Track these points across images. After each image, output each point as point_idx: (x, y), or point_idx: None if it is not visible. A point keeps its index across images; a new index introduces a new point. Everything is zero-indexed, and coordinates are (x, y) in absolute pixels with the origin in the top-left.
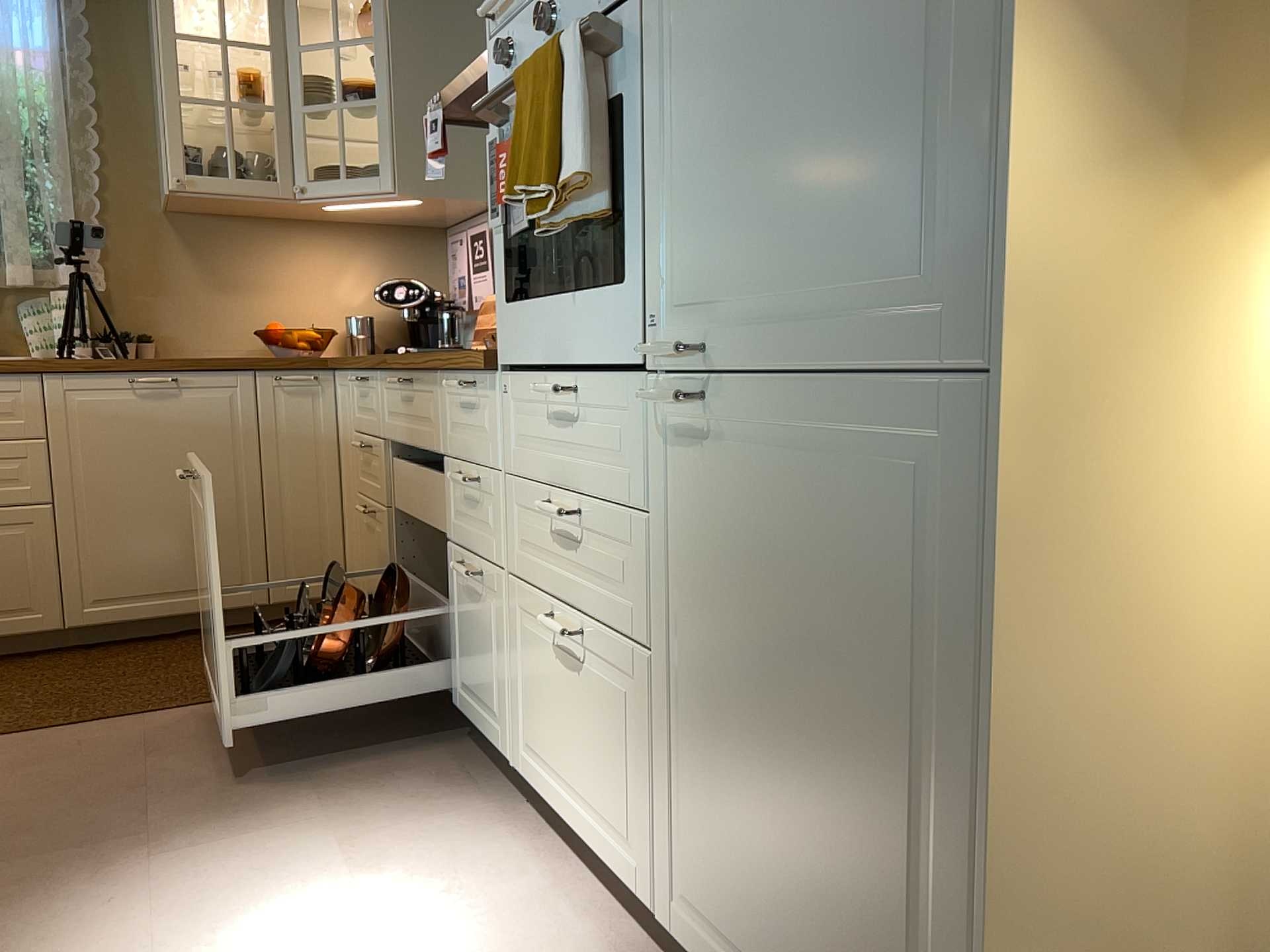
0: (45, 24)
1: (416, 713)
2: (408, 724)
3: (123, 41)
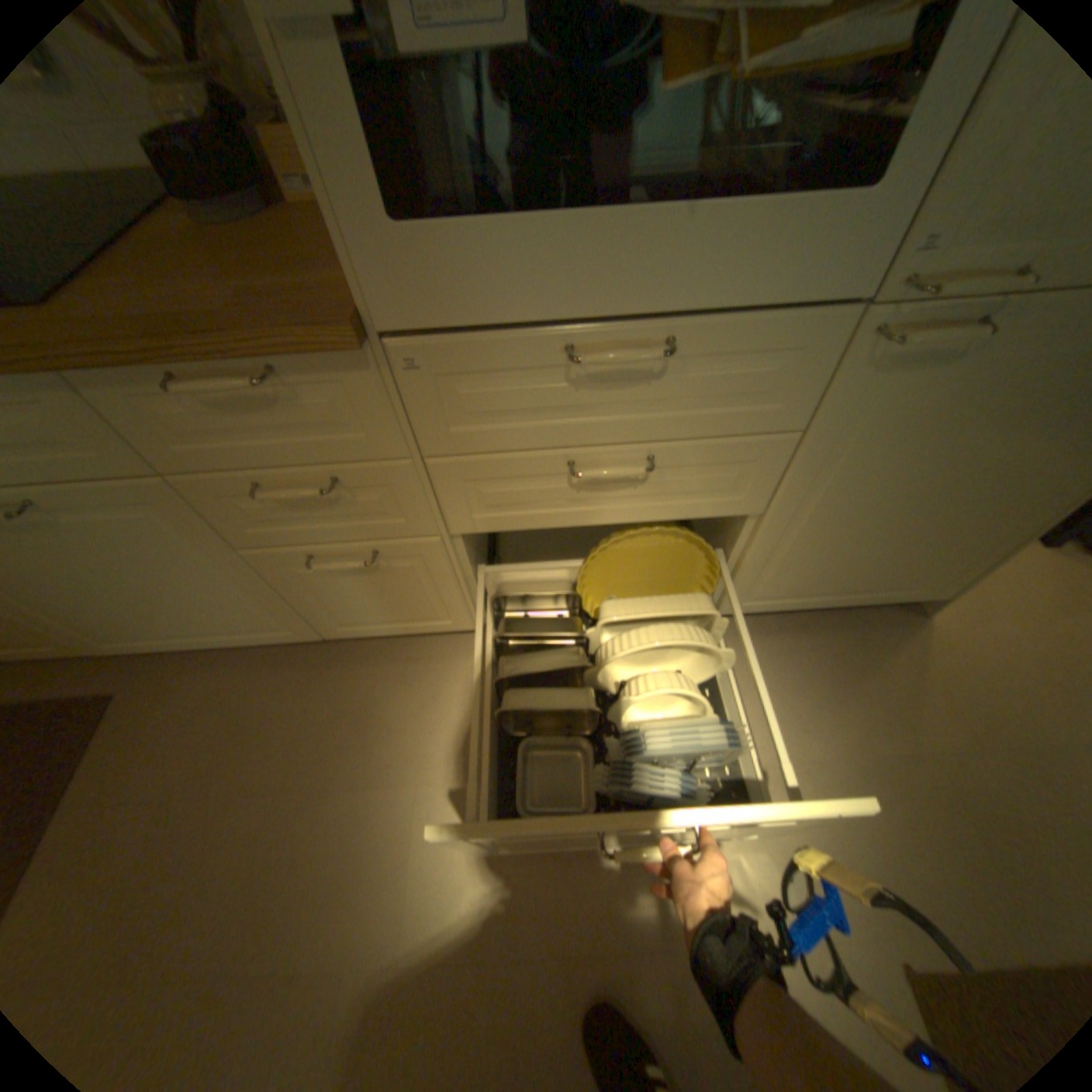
0: None
1: (245, 670)
2: (262, 682)
3: None
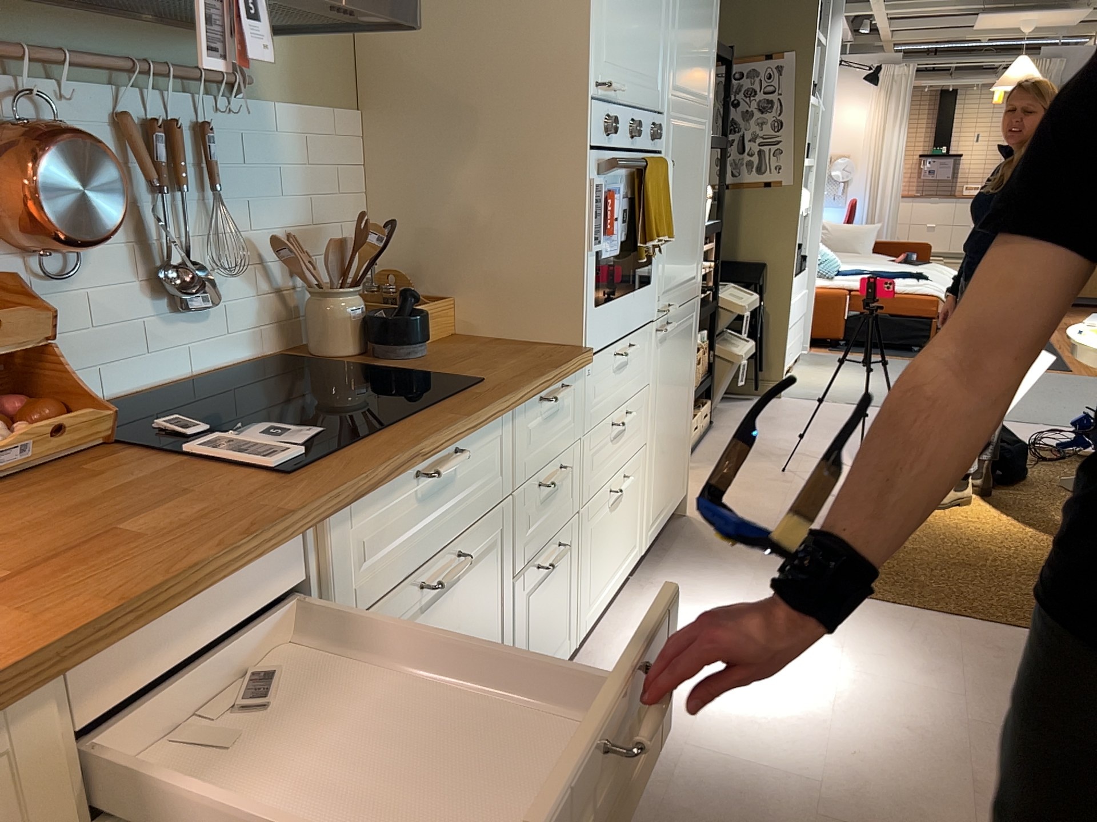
0: None
1: None
2: None
3: None
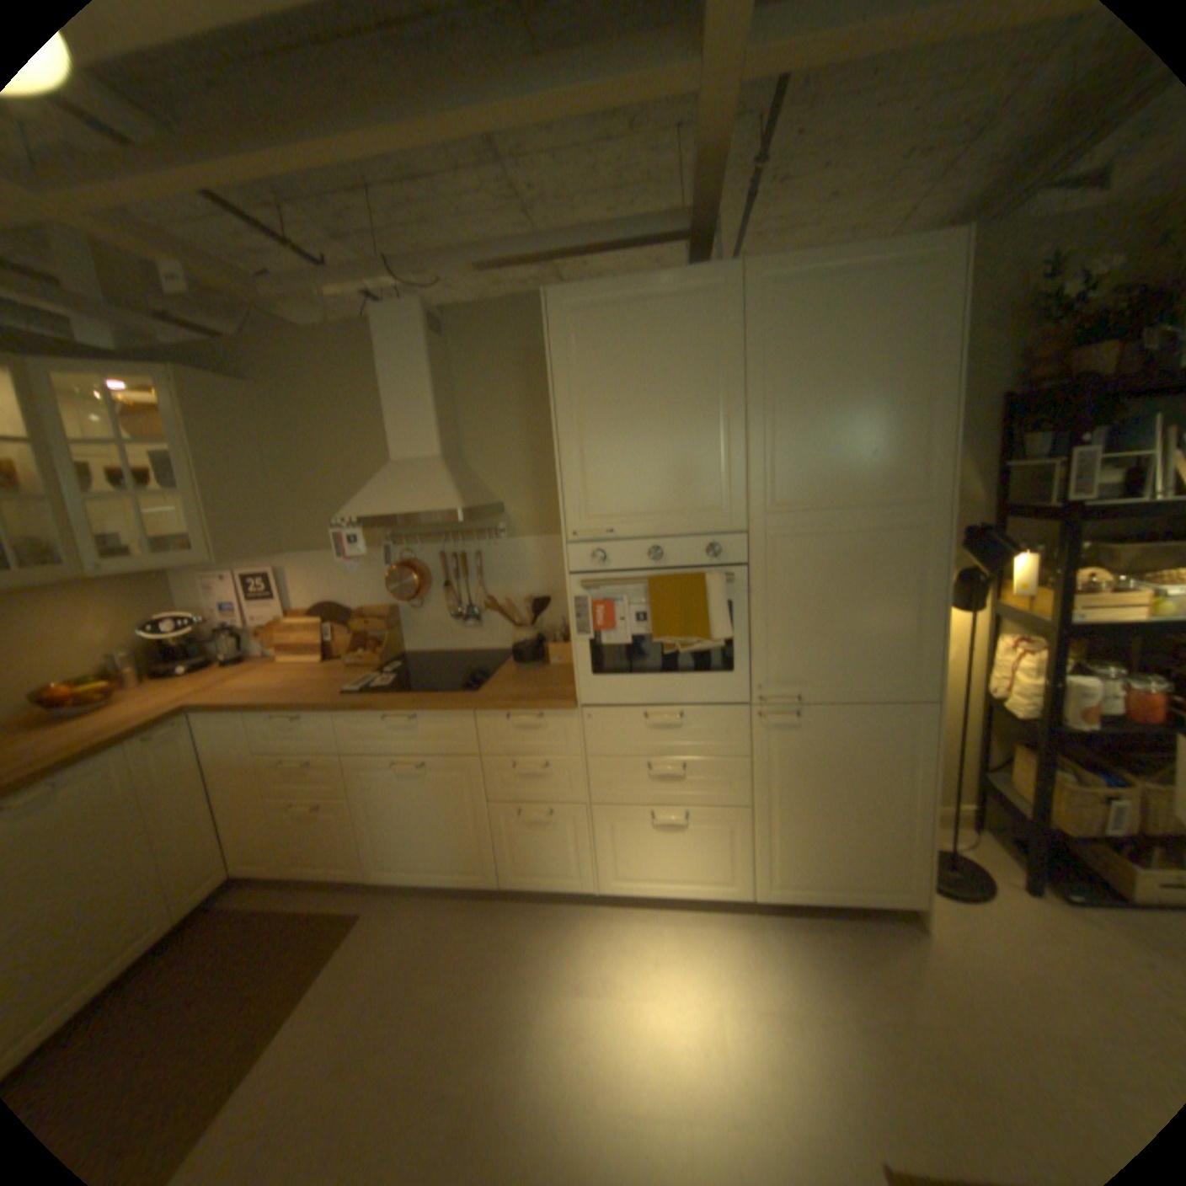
0: None
1: (442, 914)
2: (452, 922)
3: None
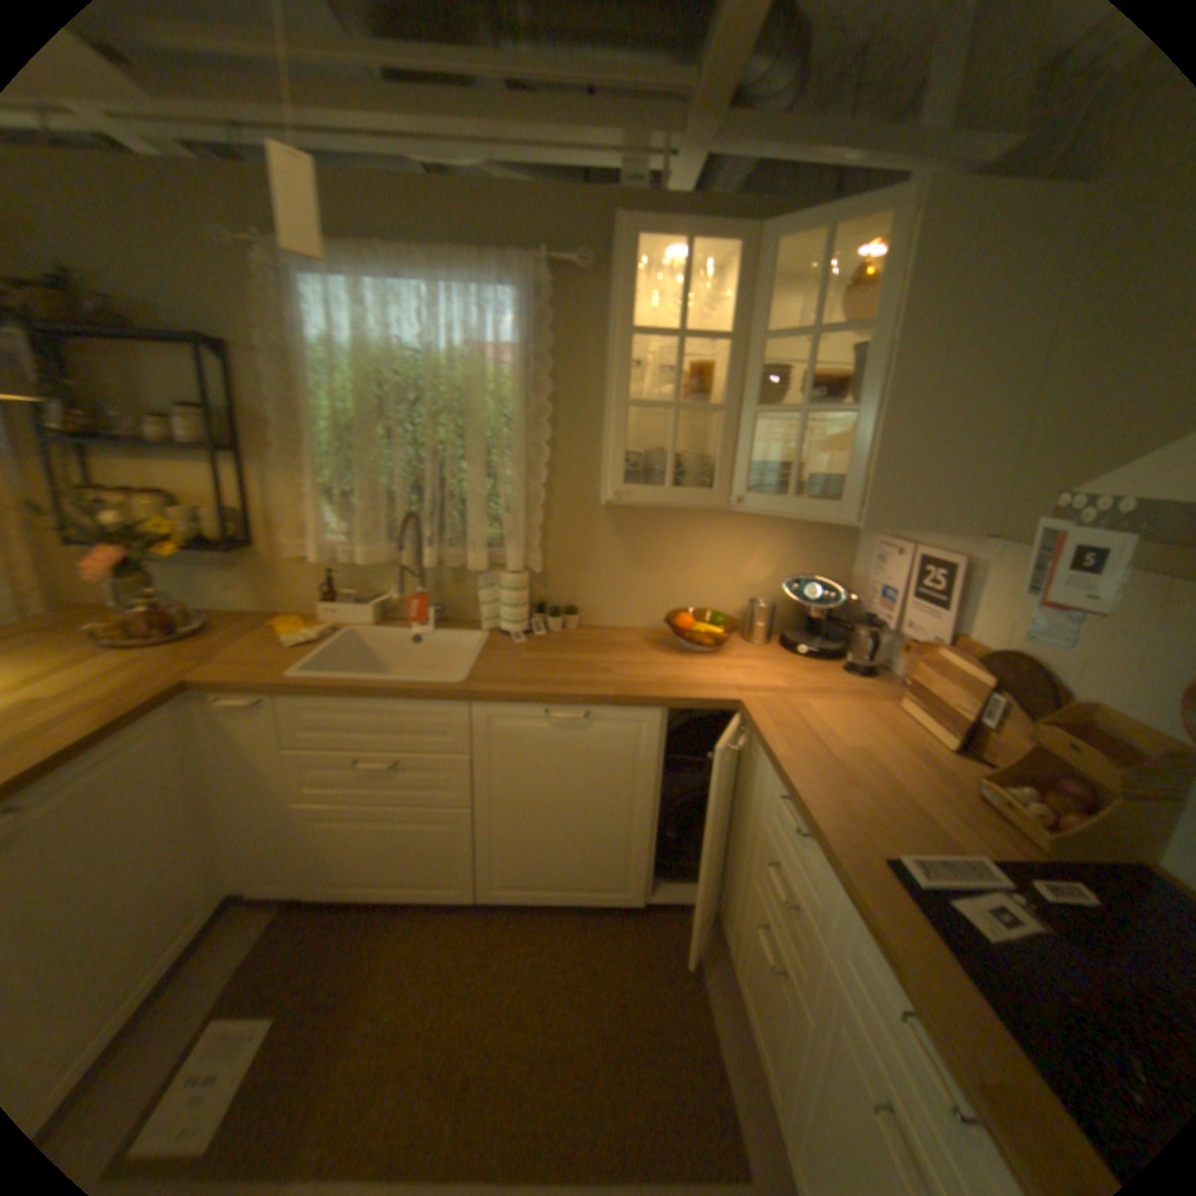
0: (512, 317)
1: None
2: None
3: (580, 326)
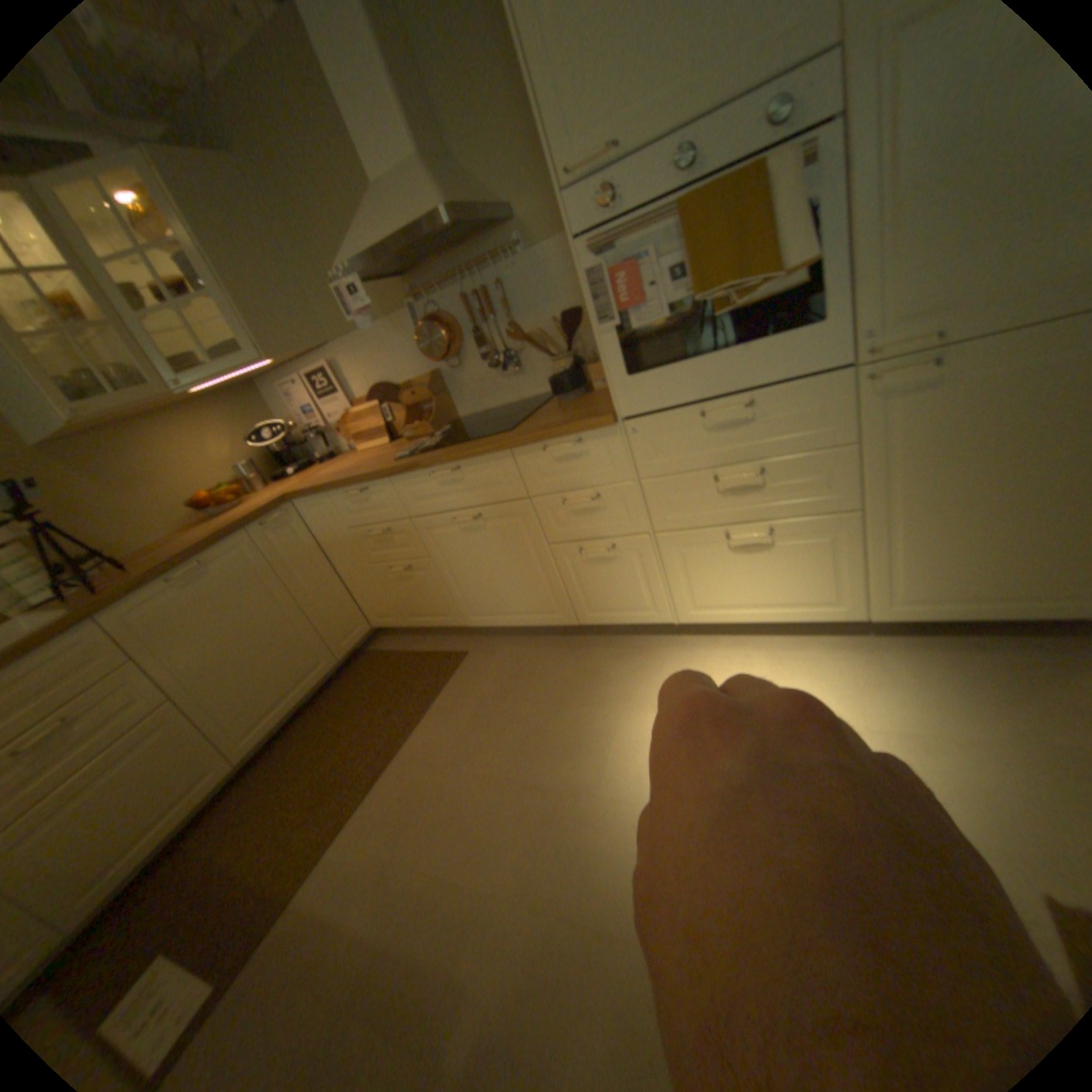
0: None
1: (533, 645)
2: (541, 651)
3: None
